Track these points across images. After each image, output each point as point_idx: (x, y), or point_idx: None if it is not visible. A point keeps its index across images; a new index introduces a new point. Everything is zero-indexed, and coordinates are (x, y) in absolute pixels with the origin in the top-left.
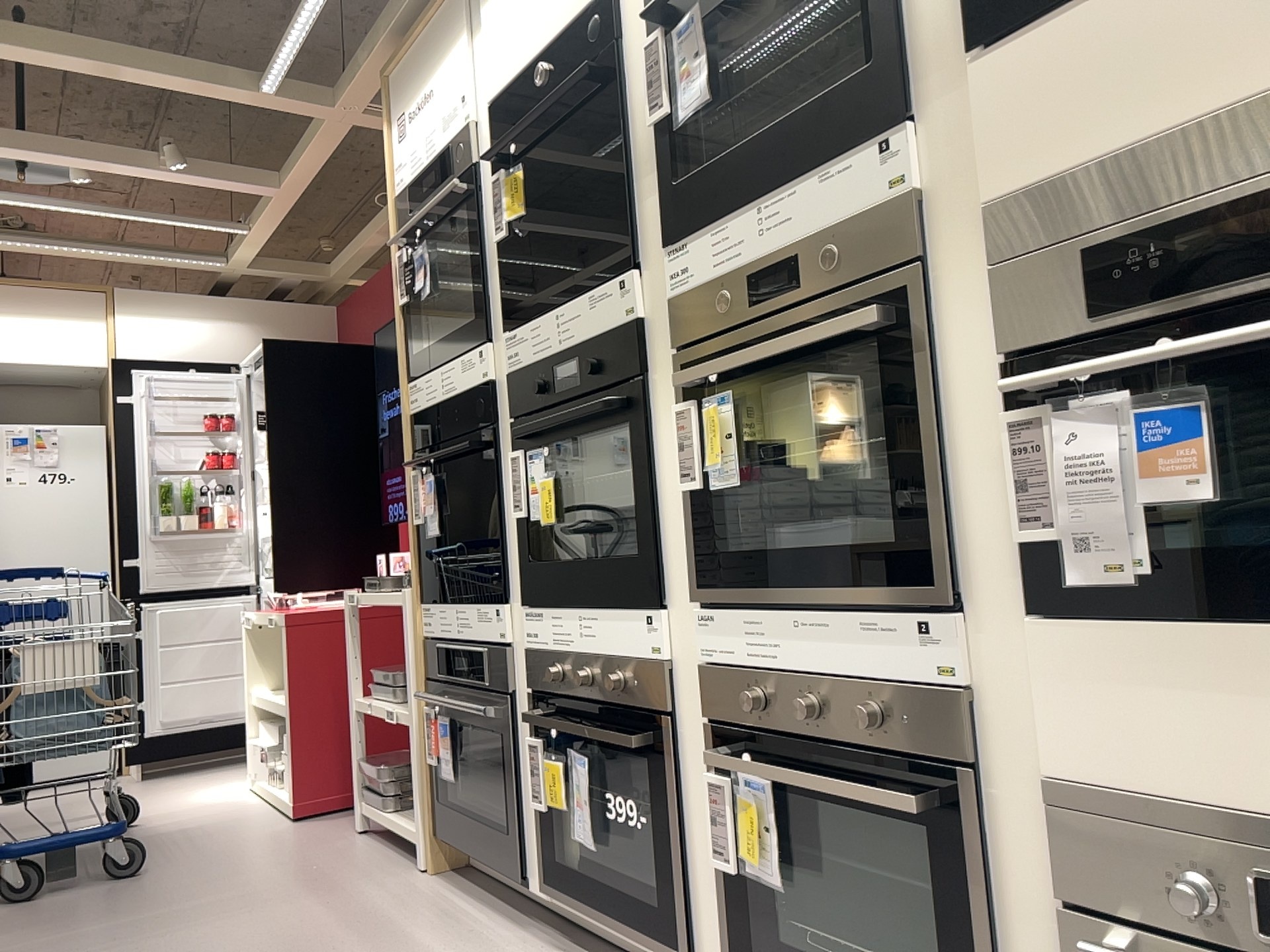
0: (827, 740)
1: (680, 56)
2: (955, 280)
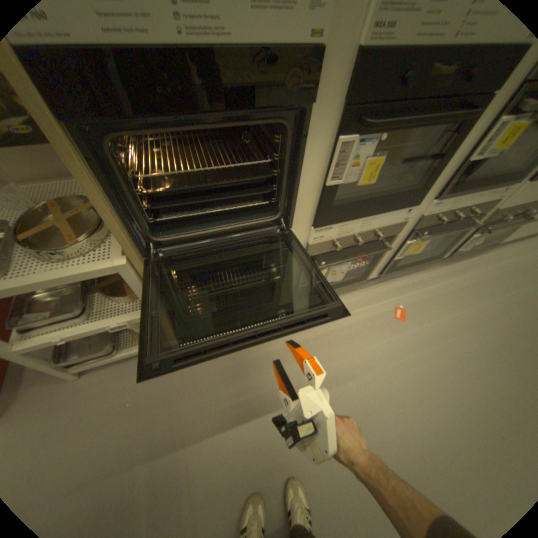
0: (454, 220)
1: None
2: None
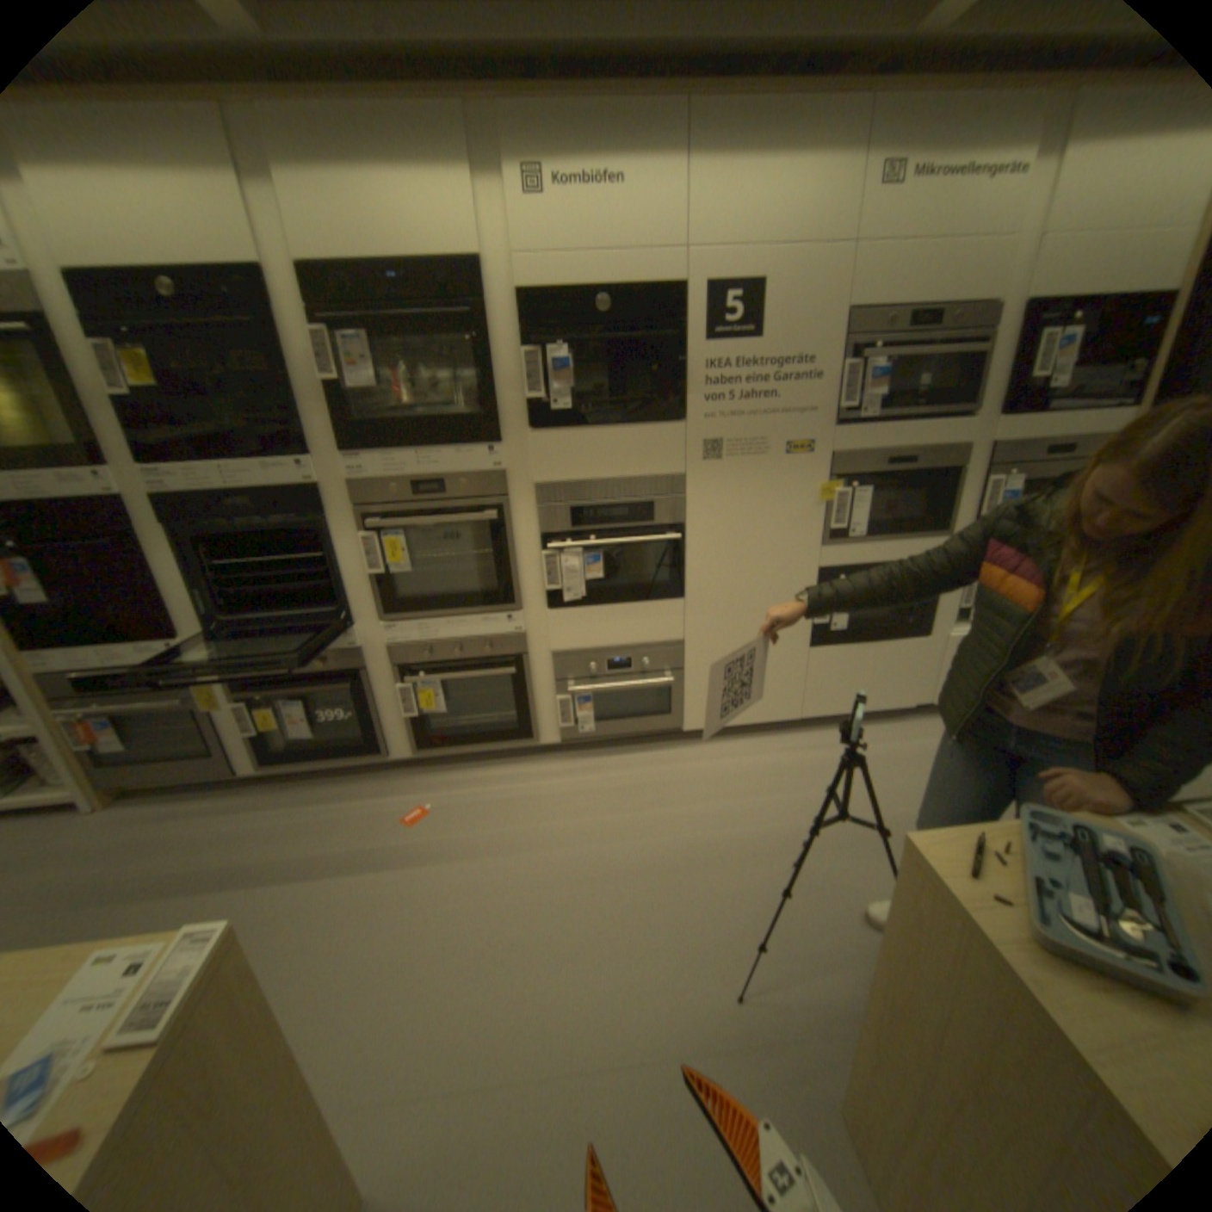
0: (463, 661)
1: (338, 348)
2: (519, 508)
